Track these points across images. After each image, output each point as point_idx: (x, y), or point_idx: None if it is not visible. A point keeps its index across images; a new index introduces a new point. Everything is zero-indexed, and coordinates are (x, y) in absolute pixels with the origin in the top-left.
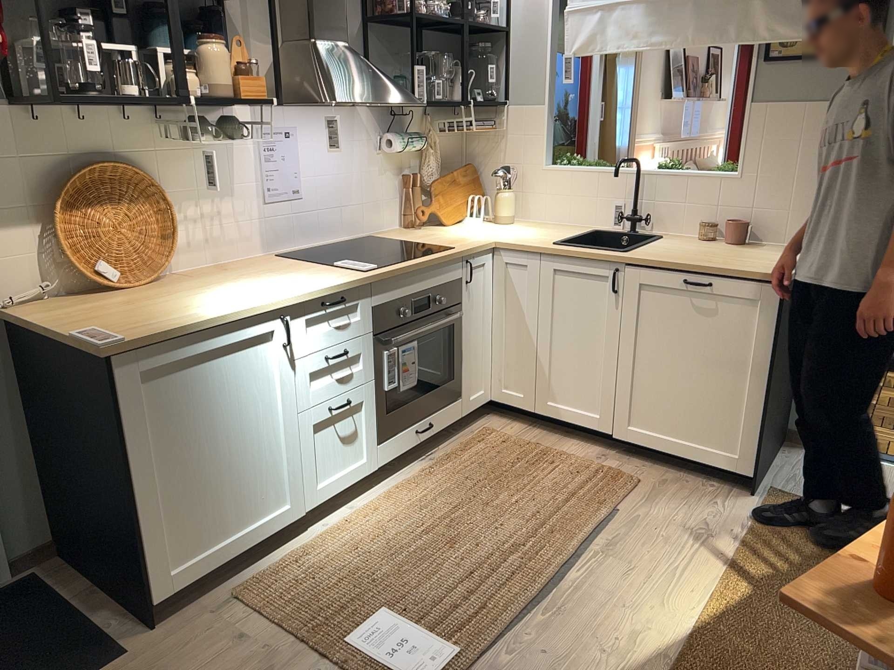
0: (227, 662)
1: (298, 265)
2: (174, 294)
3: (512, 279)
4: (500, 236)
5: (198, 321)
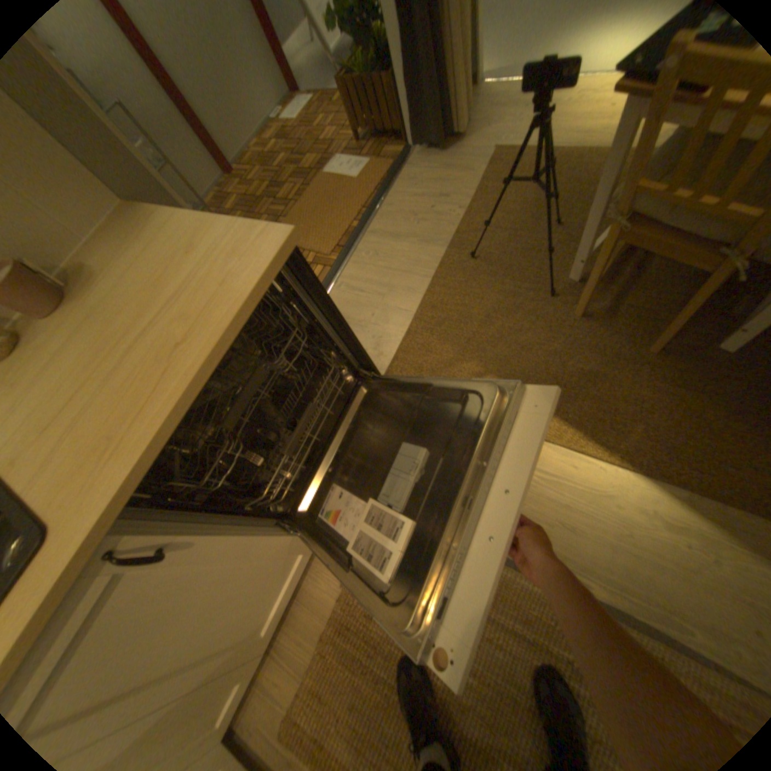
0: None
1: None
2: None
3: None
4: None
5: None
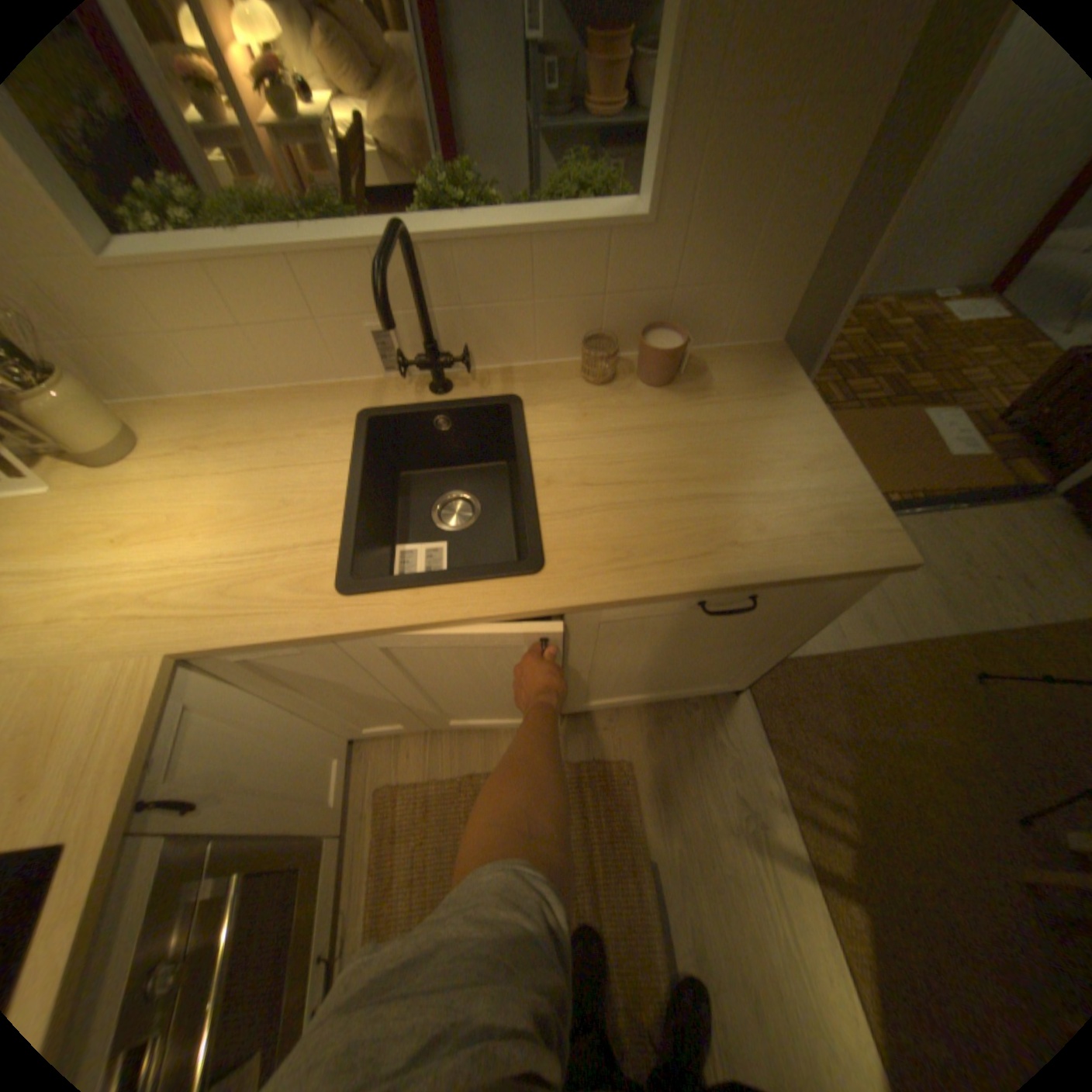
0: None
1: None
2: None
3: (268, 669)
4: (151, 597)
5: None
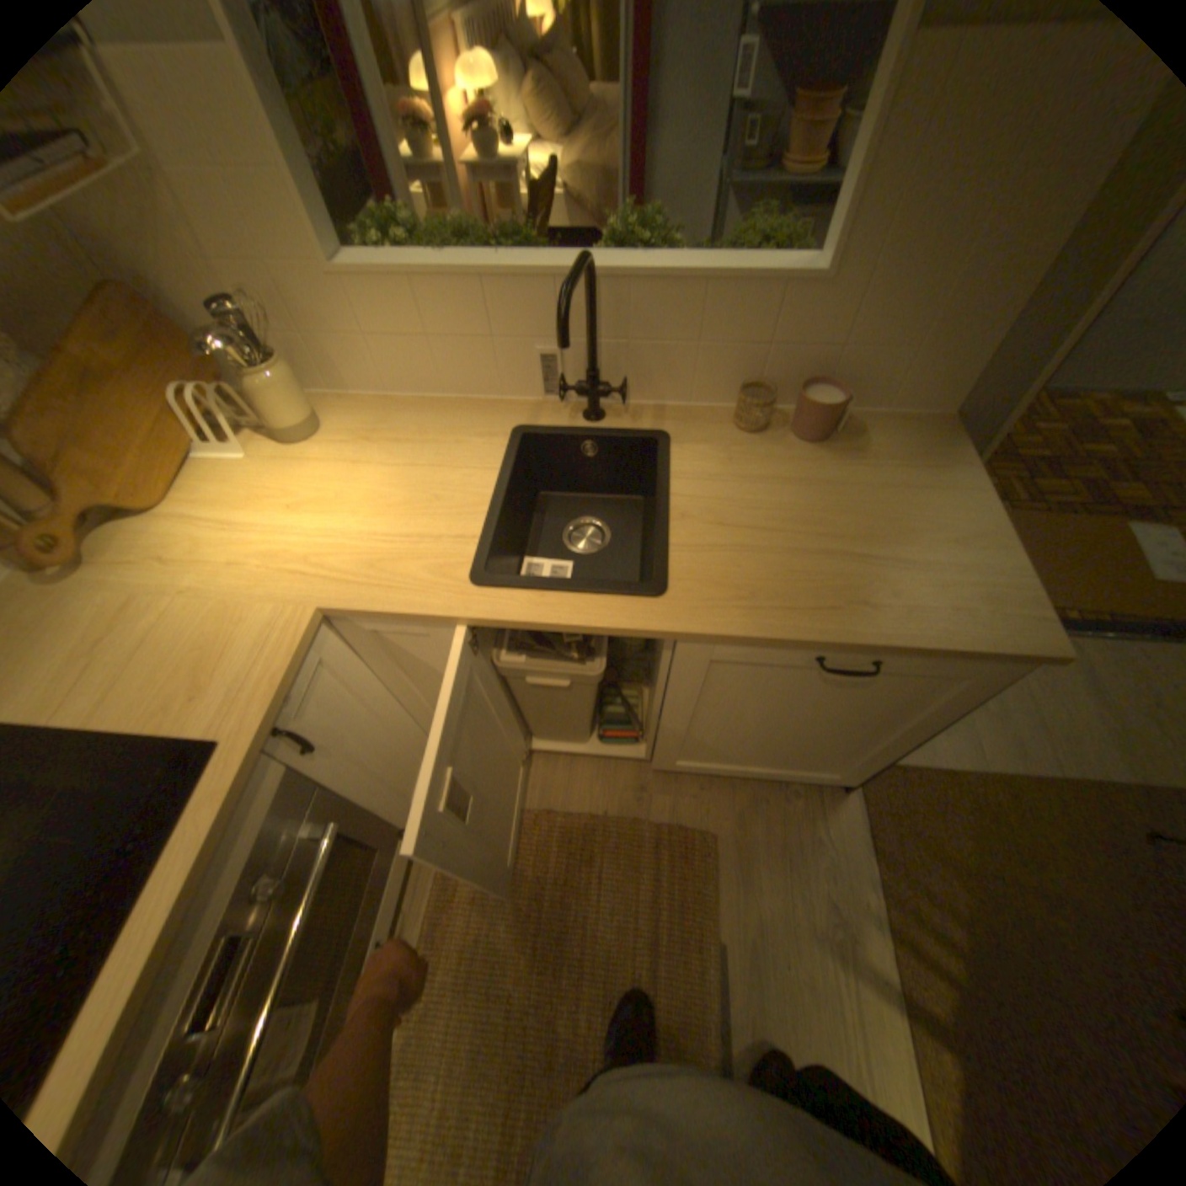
0: None
1: None
2: None
3: (393, 648)
4: (314, 558)
5: None
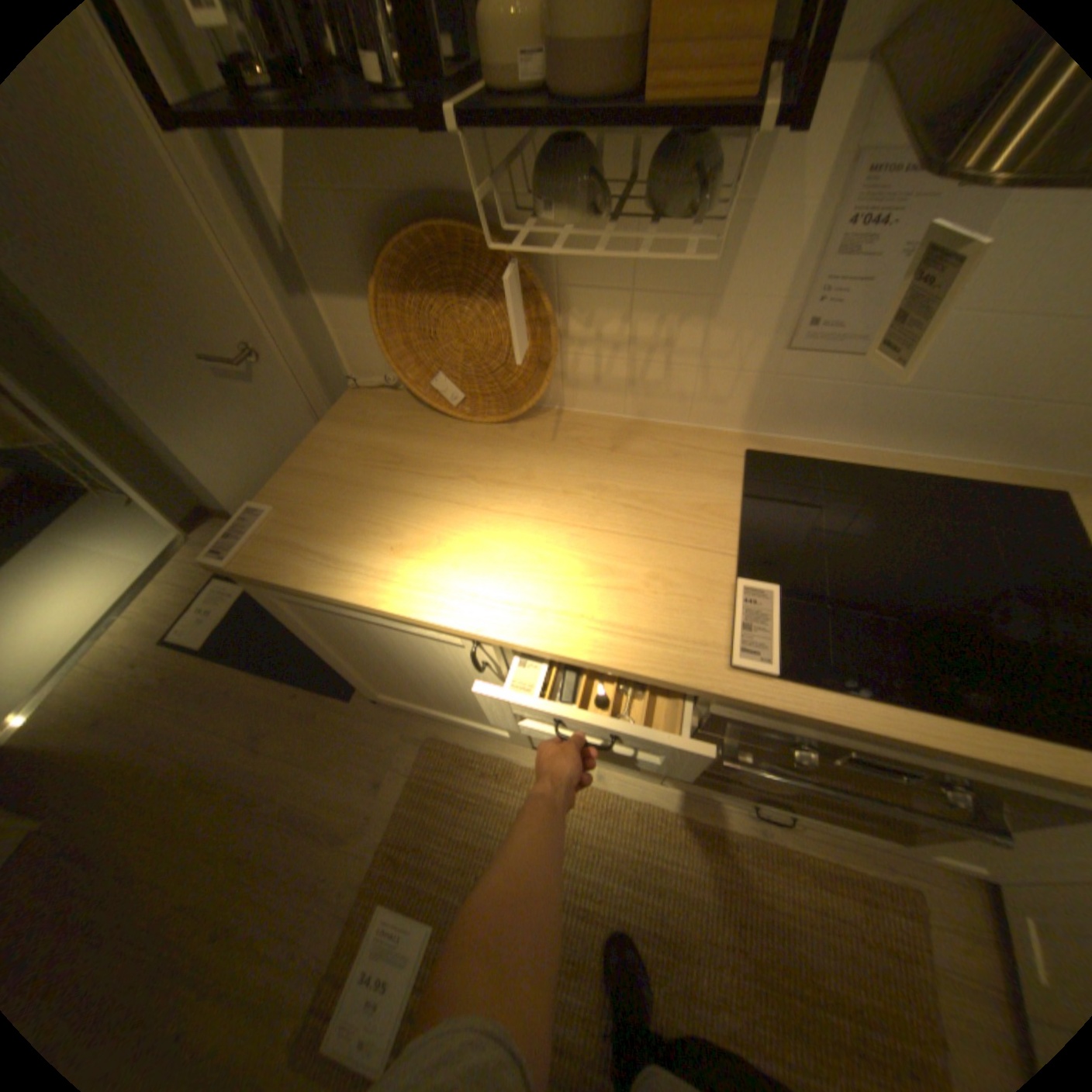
0: (345, 794)
1: (707, 520)
2: (457, 477)
3: None
4: None
5: (326, 589)
